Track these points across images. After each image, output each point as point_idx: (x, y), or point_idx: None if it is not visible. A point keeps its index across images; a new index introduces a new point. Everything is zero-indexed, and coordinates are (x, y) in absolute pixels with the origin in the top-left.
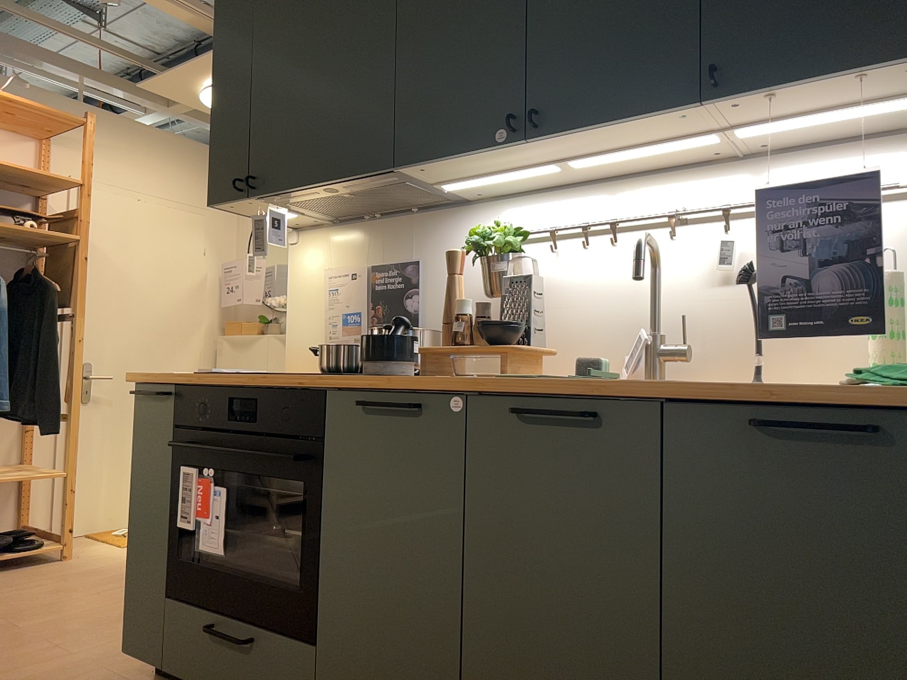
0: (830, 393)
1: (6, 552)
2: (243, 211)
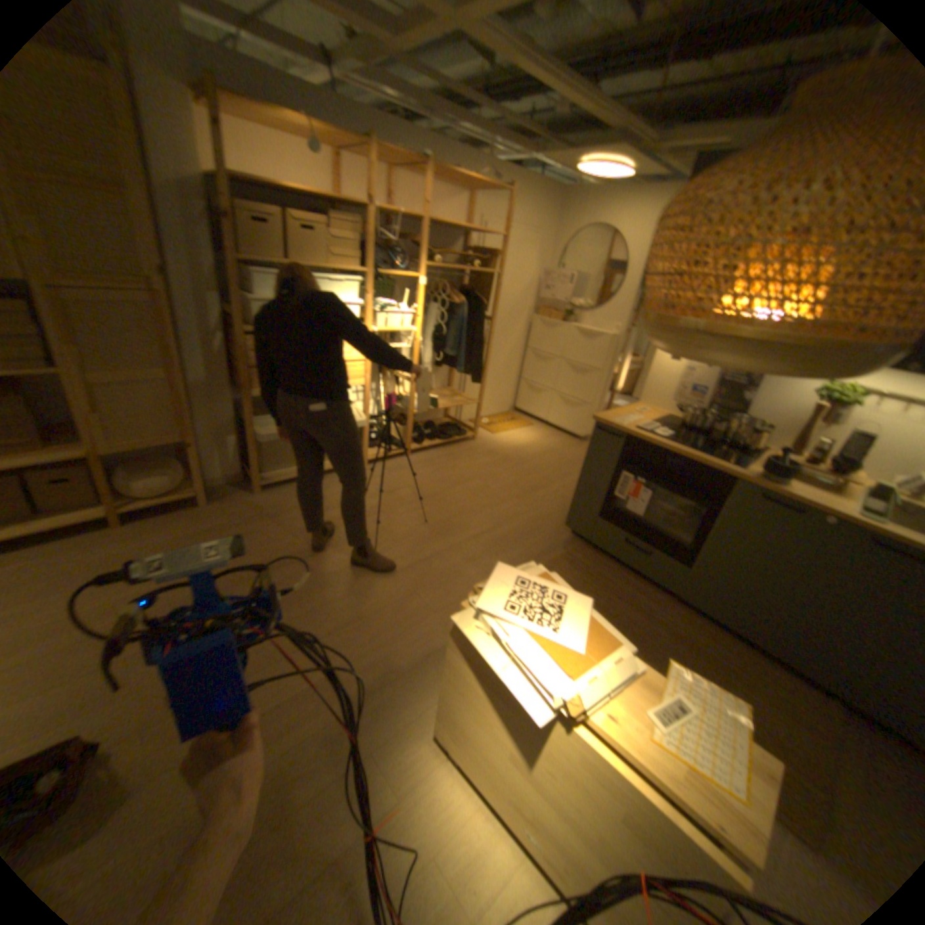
0: None
1: (452, 436)
2: None
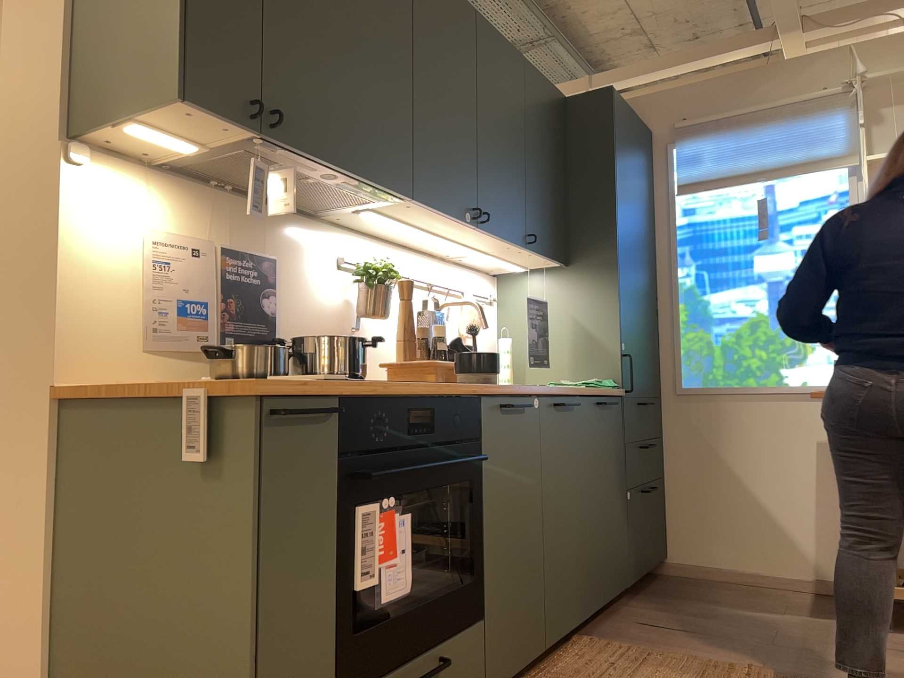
0: (603, 391)
1: None
2: (170, 118)
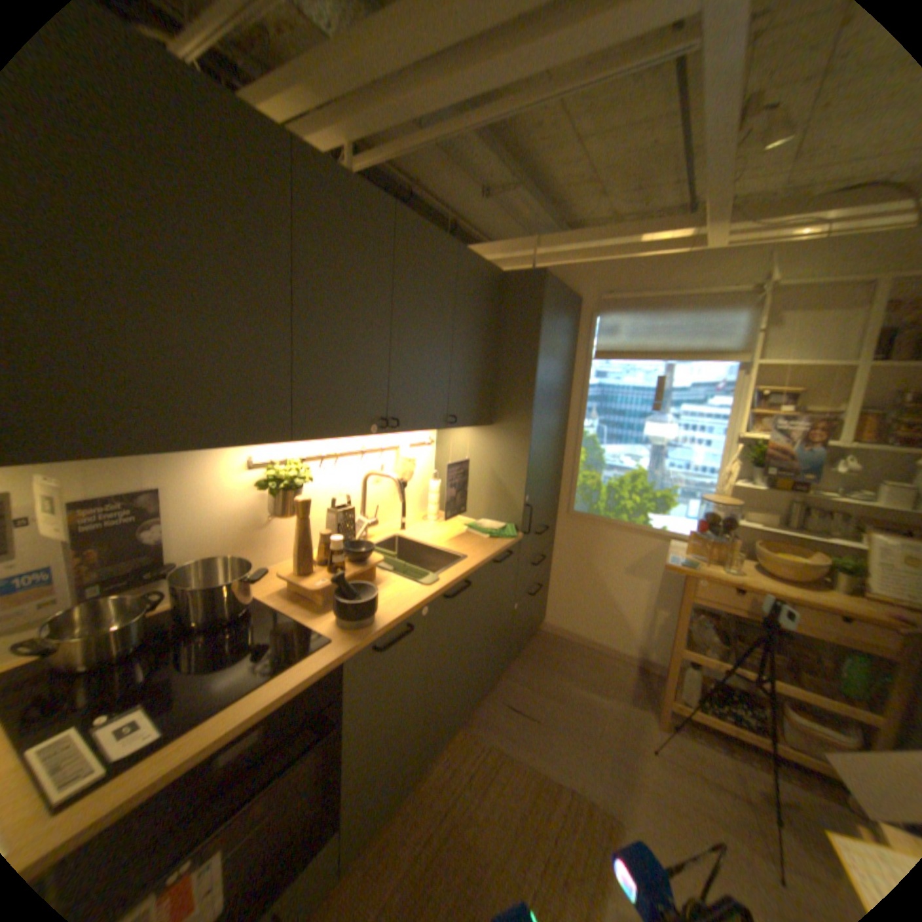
0: (500, 546)
1: None
2: None
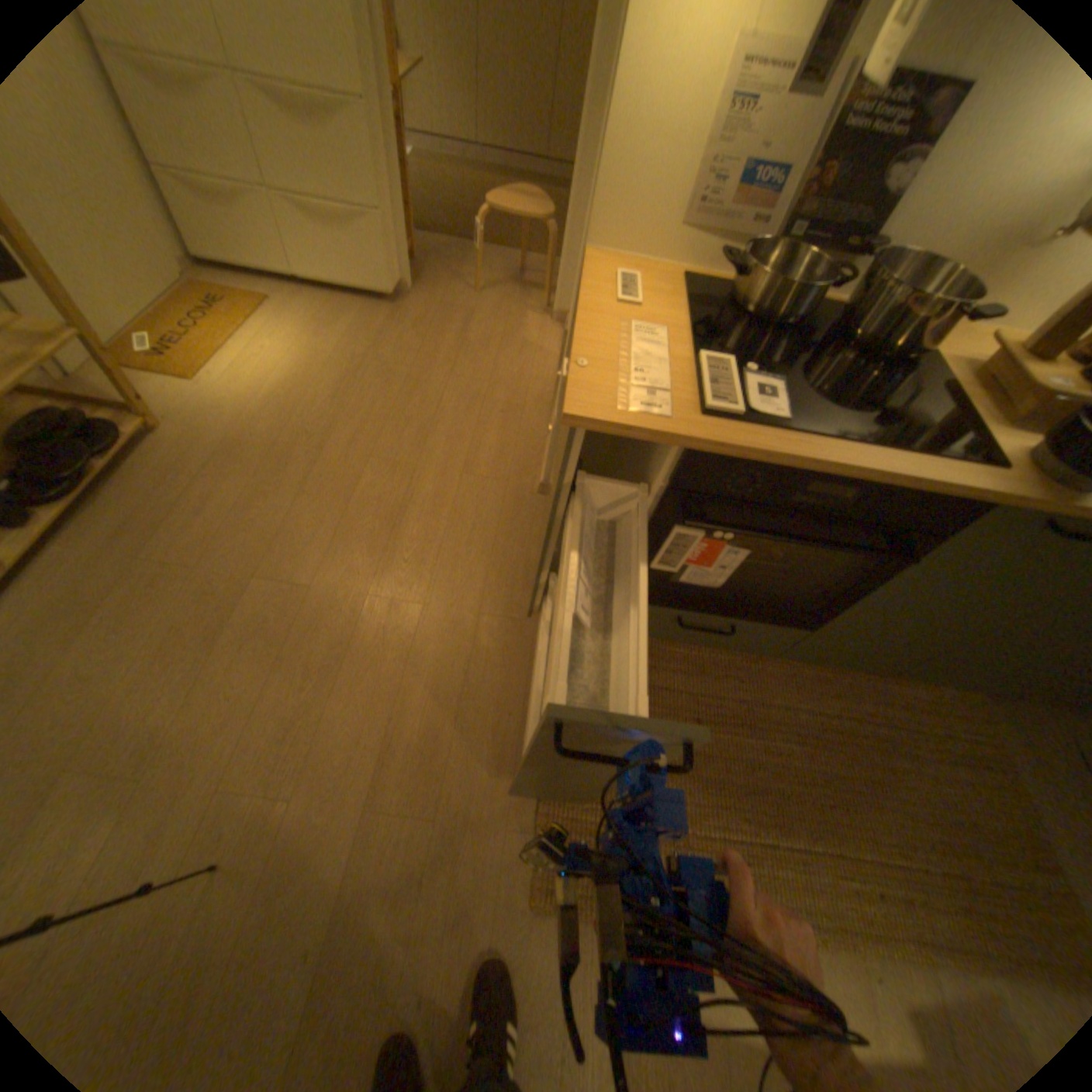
0: None
1: (85, 461)
2: None
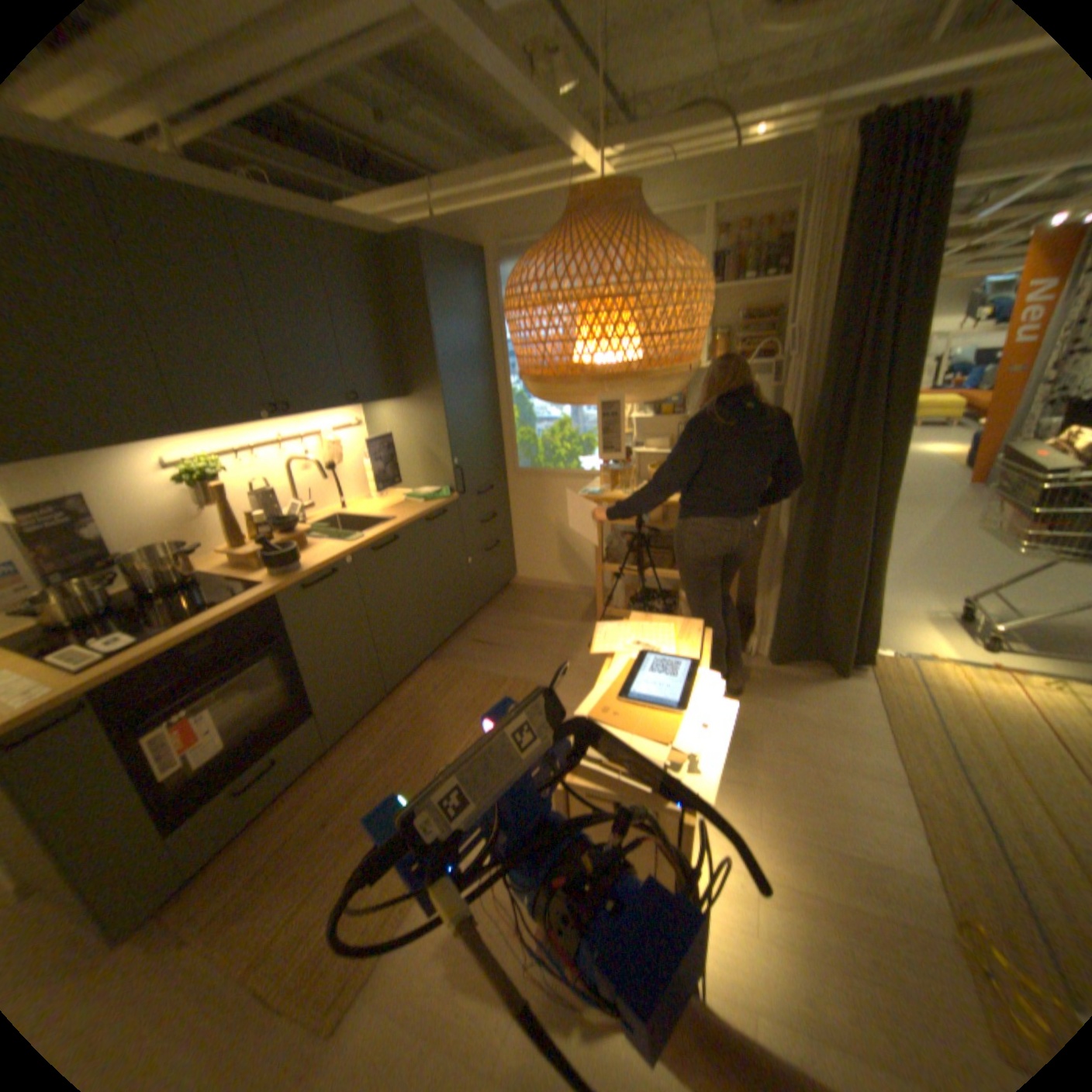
0: (432, 506)
1: None
2: None
